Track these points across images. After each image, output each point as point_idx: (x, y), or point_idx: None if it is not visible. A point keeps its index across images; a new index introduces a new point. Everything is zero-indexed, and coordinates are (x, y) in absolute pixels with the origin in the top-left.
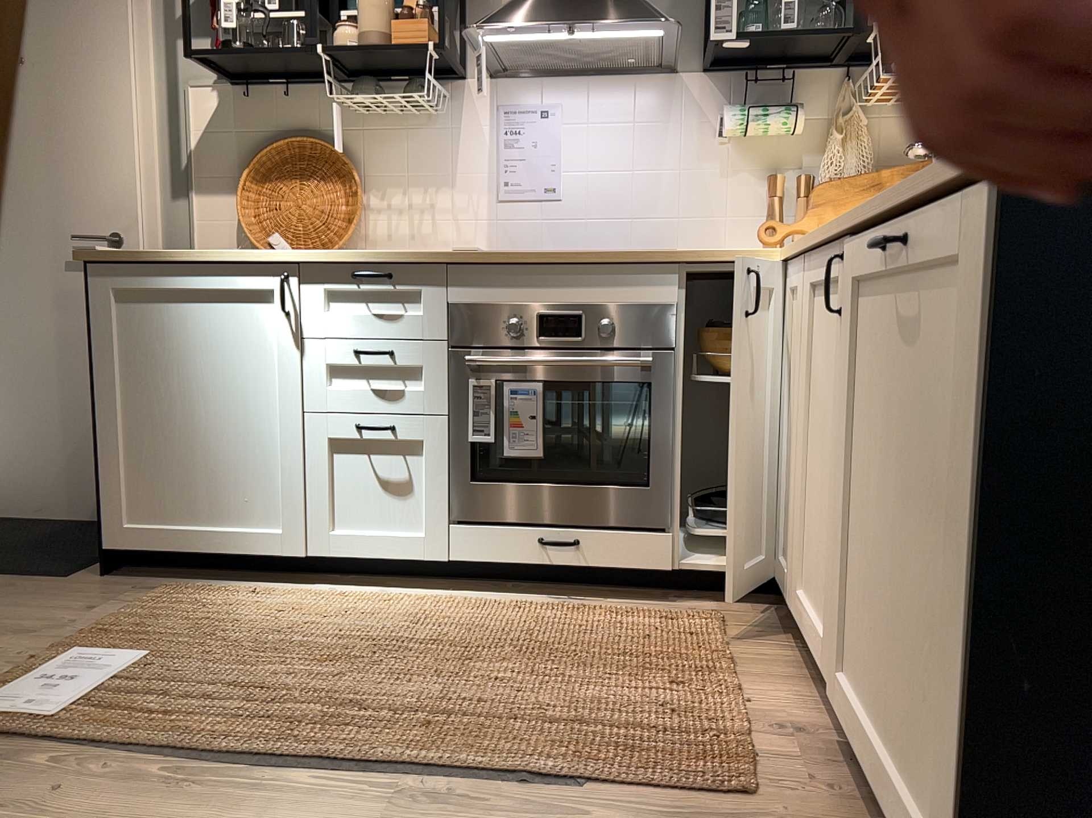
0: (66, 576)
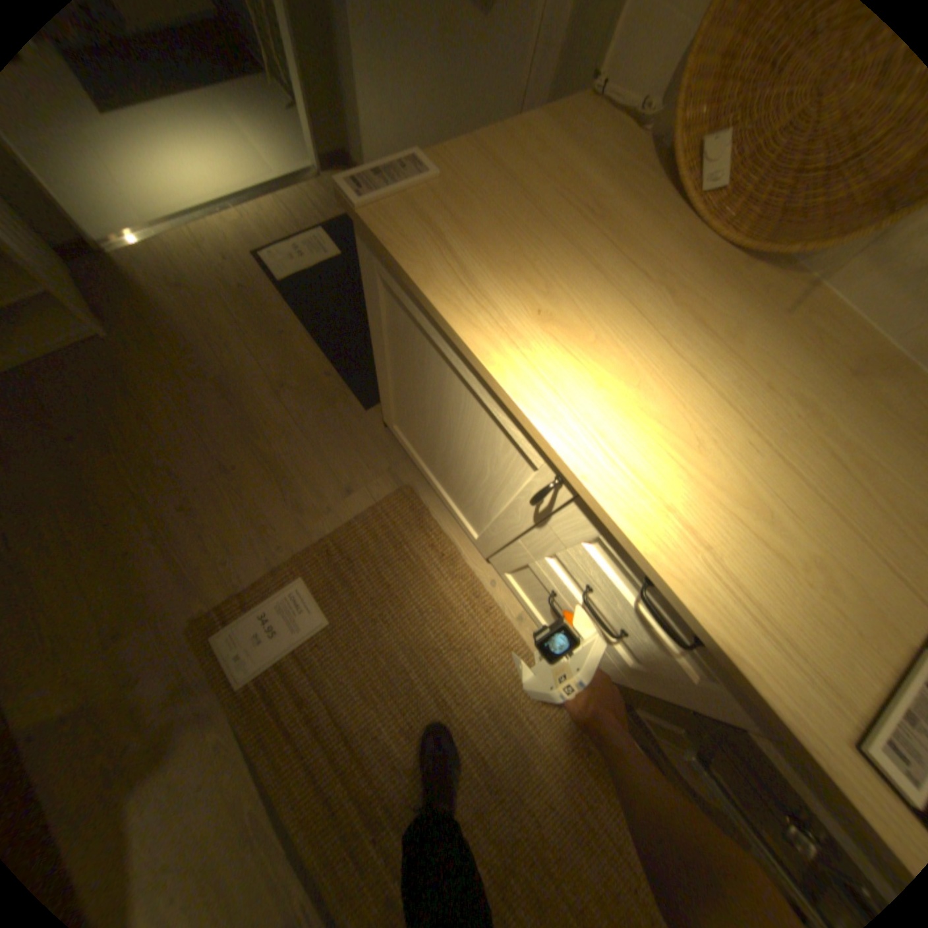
0: (368, 408)
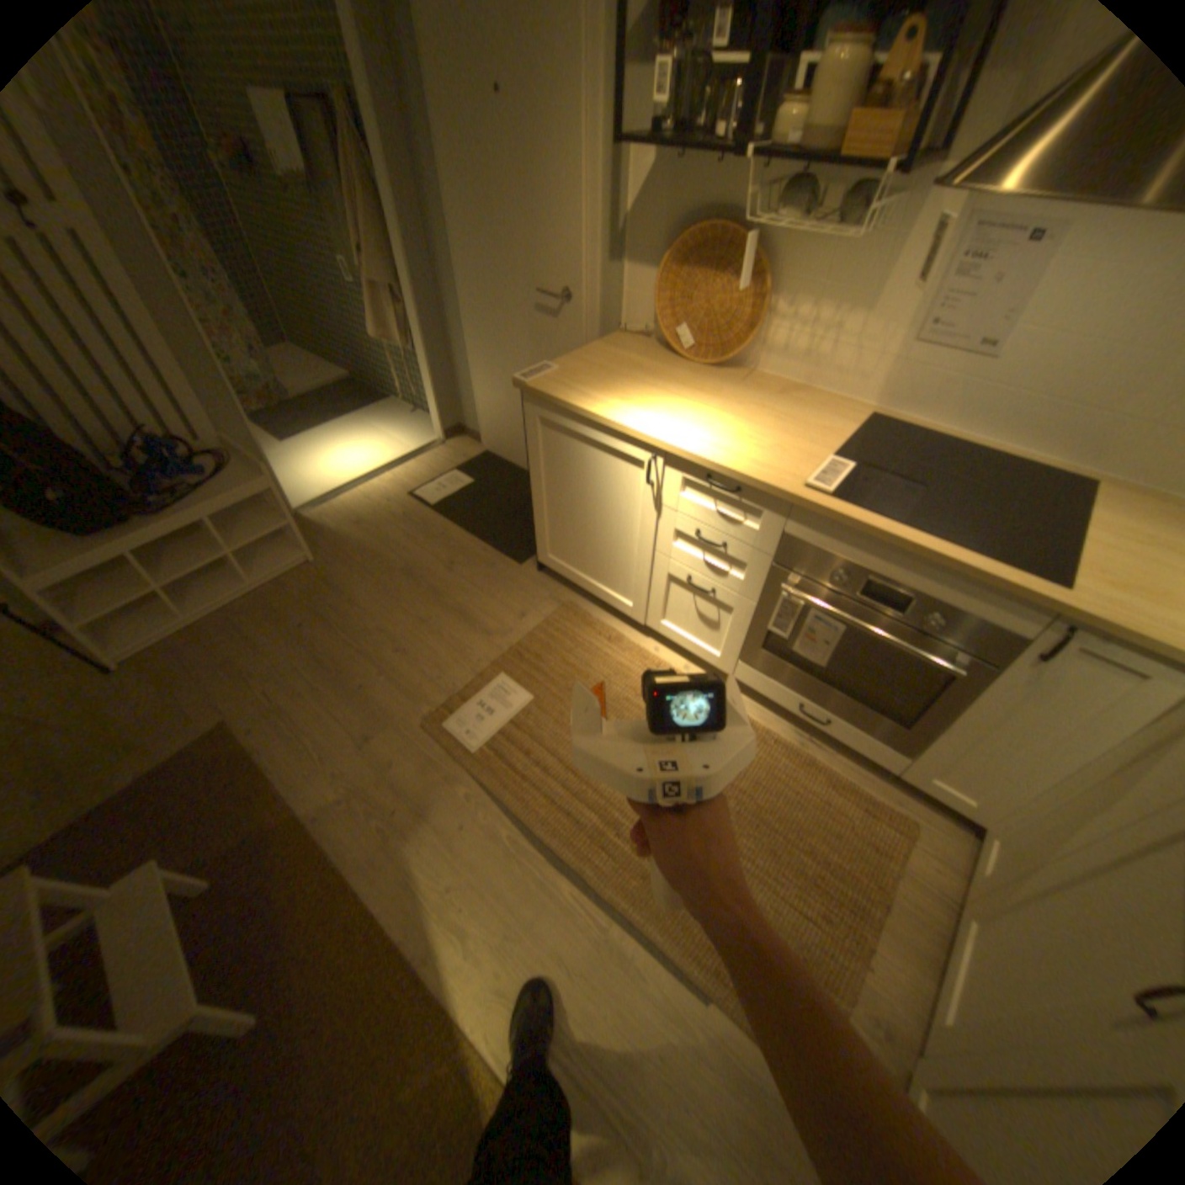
0: (521, 563)
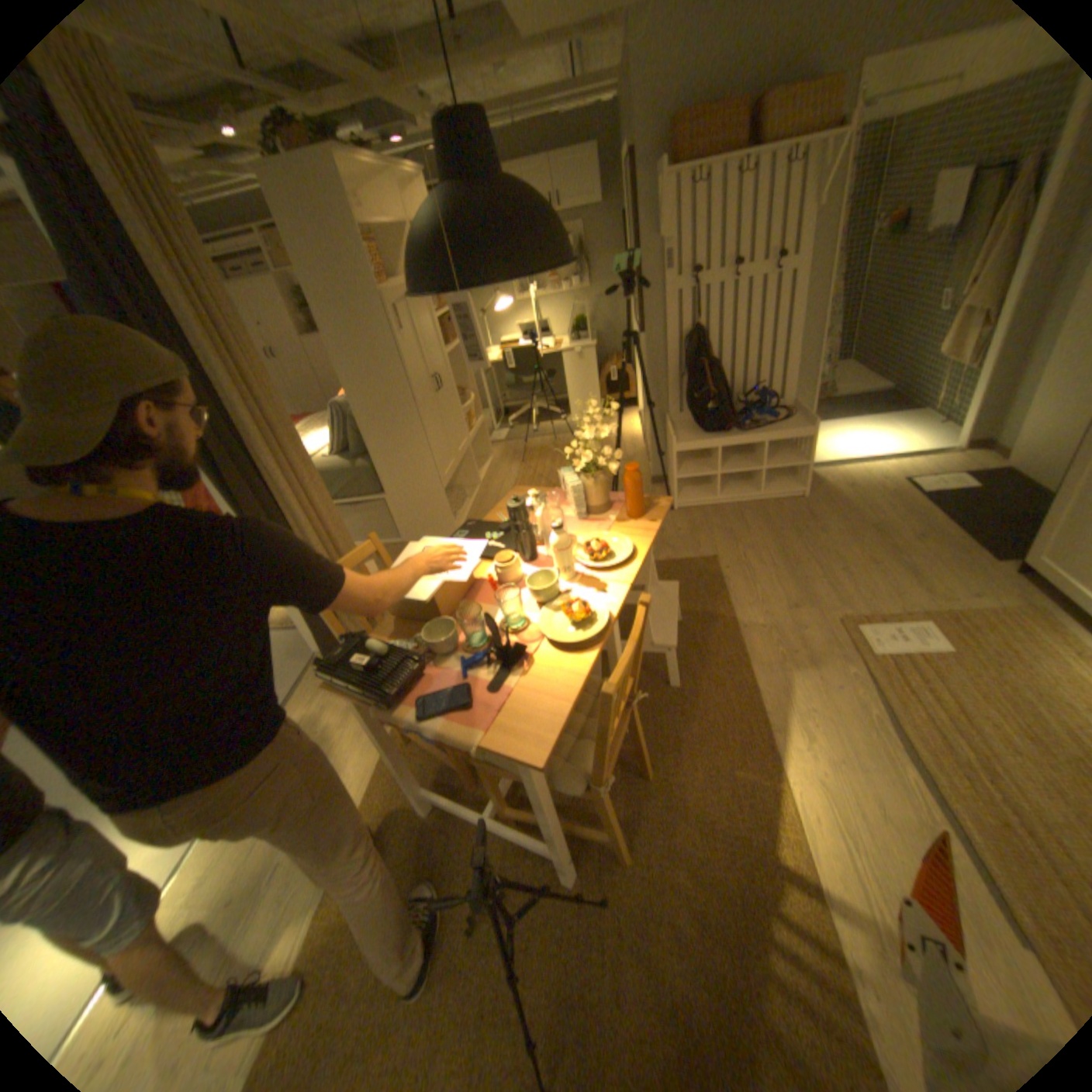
0: (999, 560)
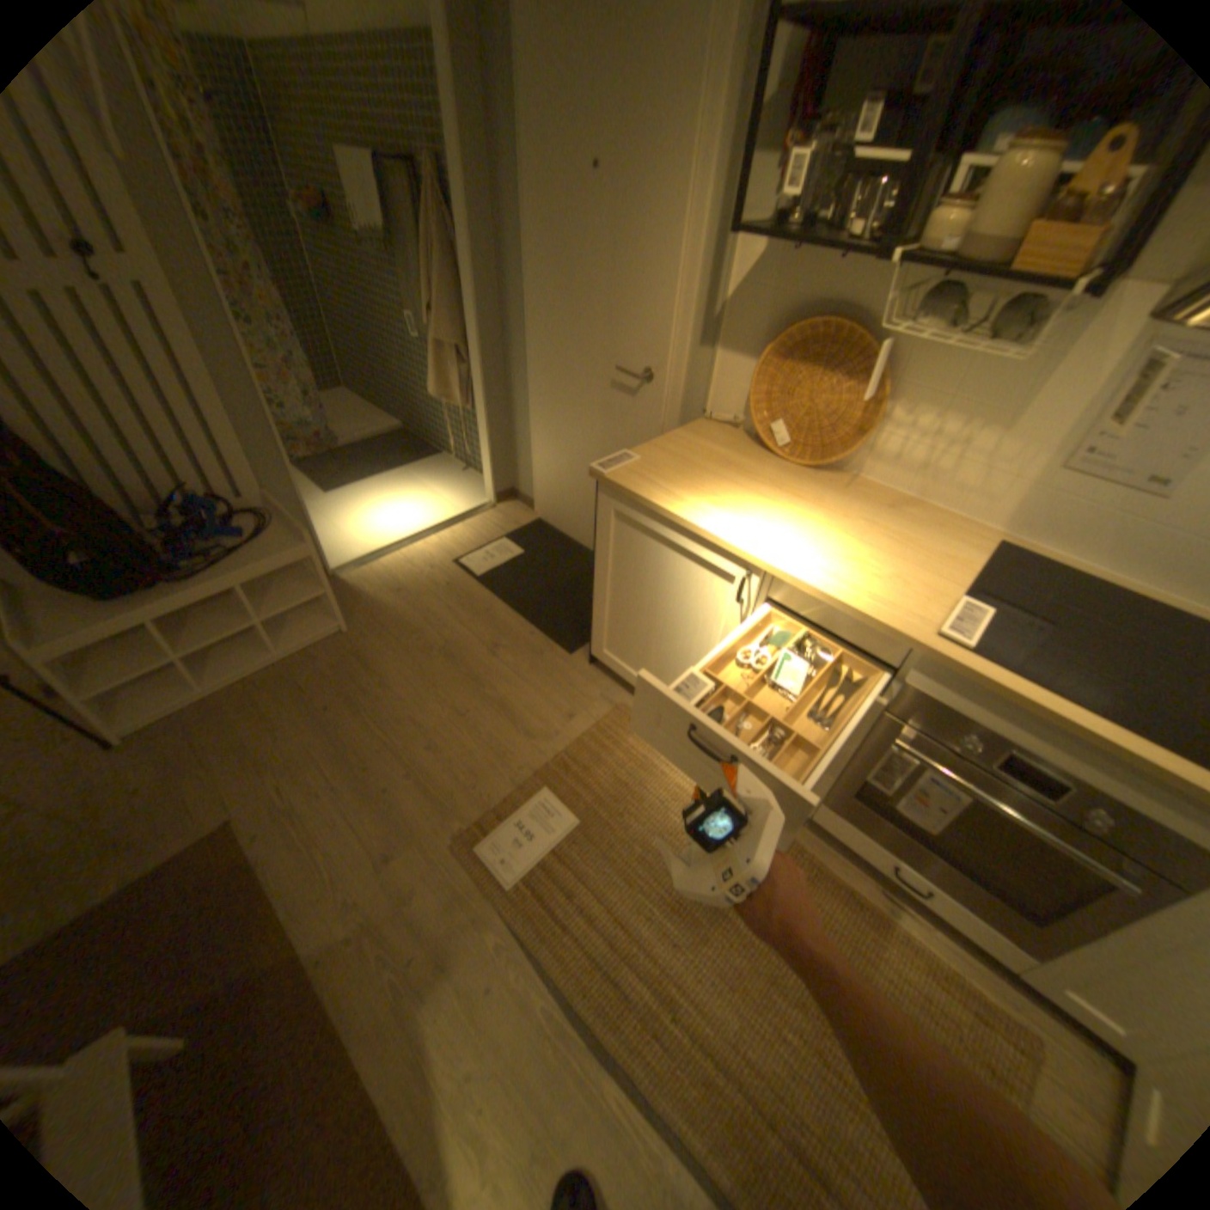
0: (571, 652)
